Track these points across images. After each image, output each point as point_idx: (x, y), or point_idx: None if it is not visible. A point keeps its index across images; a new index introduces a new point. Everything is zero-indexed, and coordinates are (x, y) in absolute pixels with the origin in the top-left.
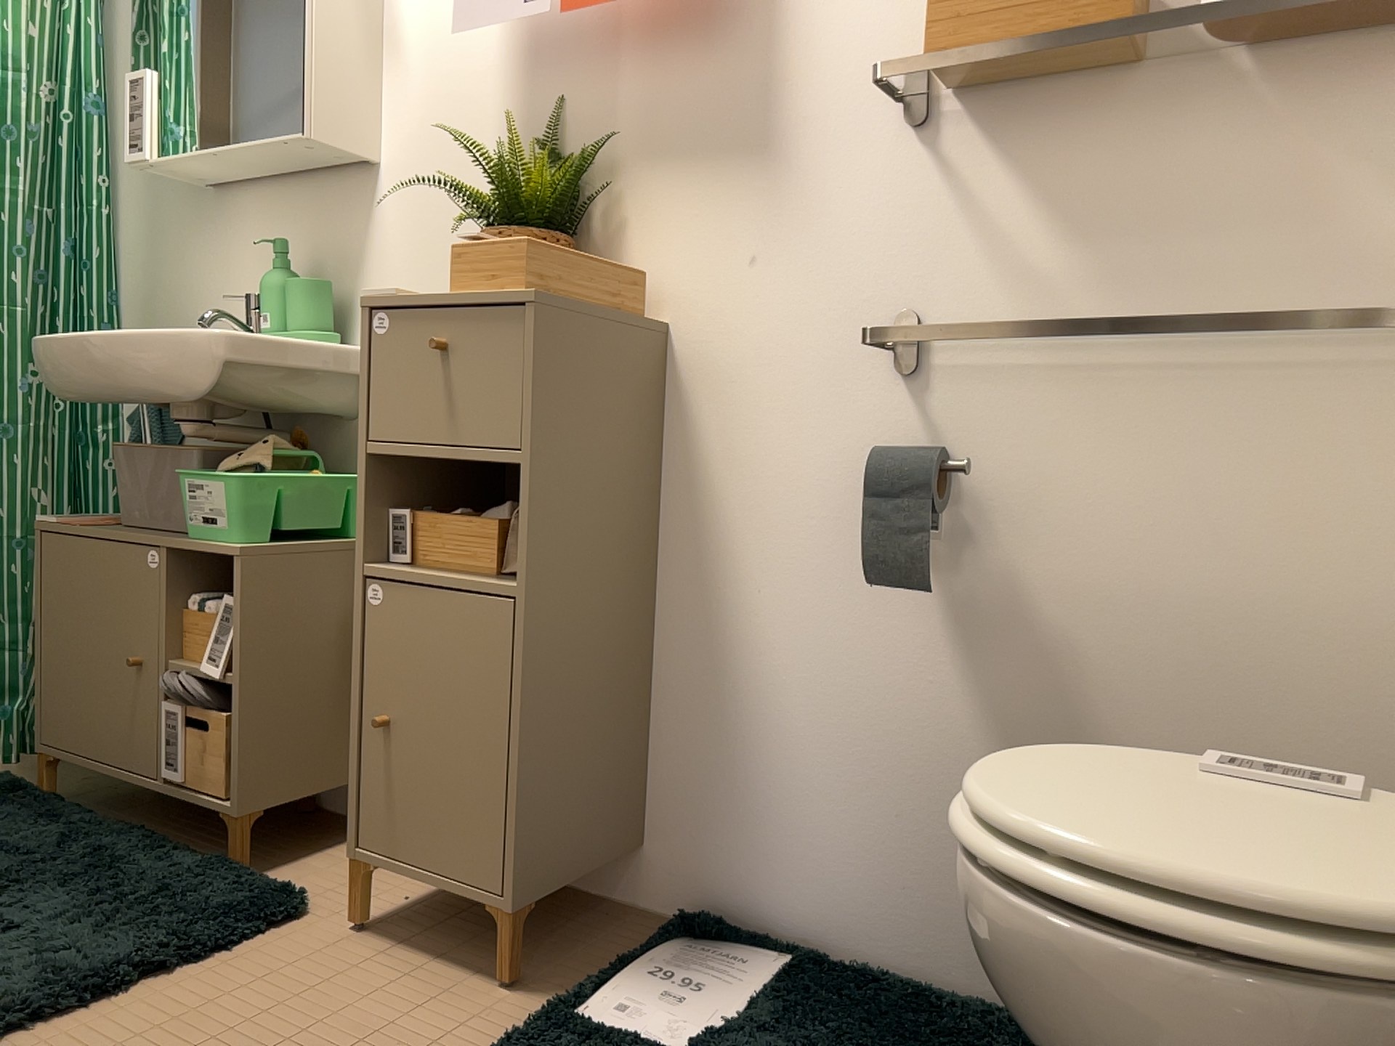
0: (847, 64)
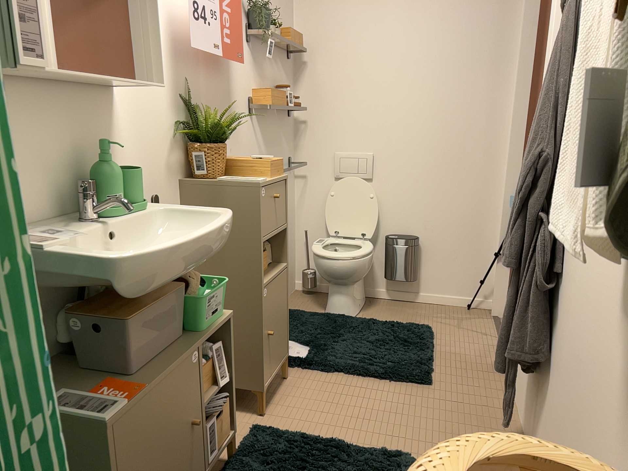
0: (242, 92)
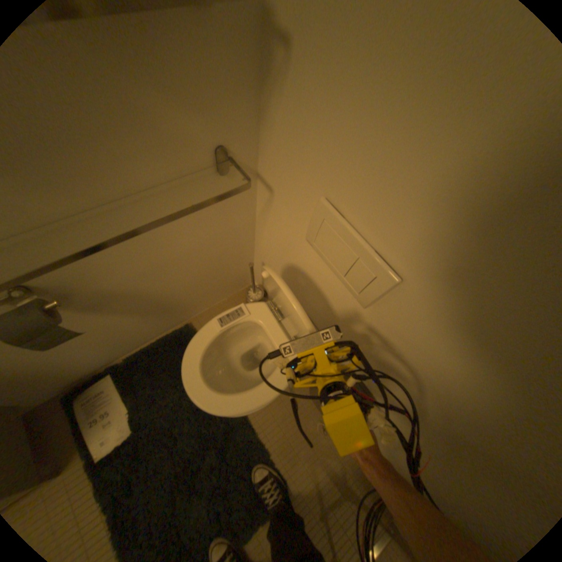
0: None
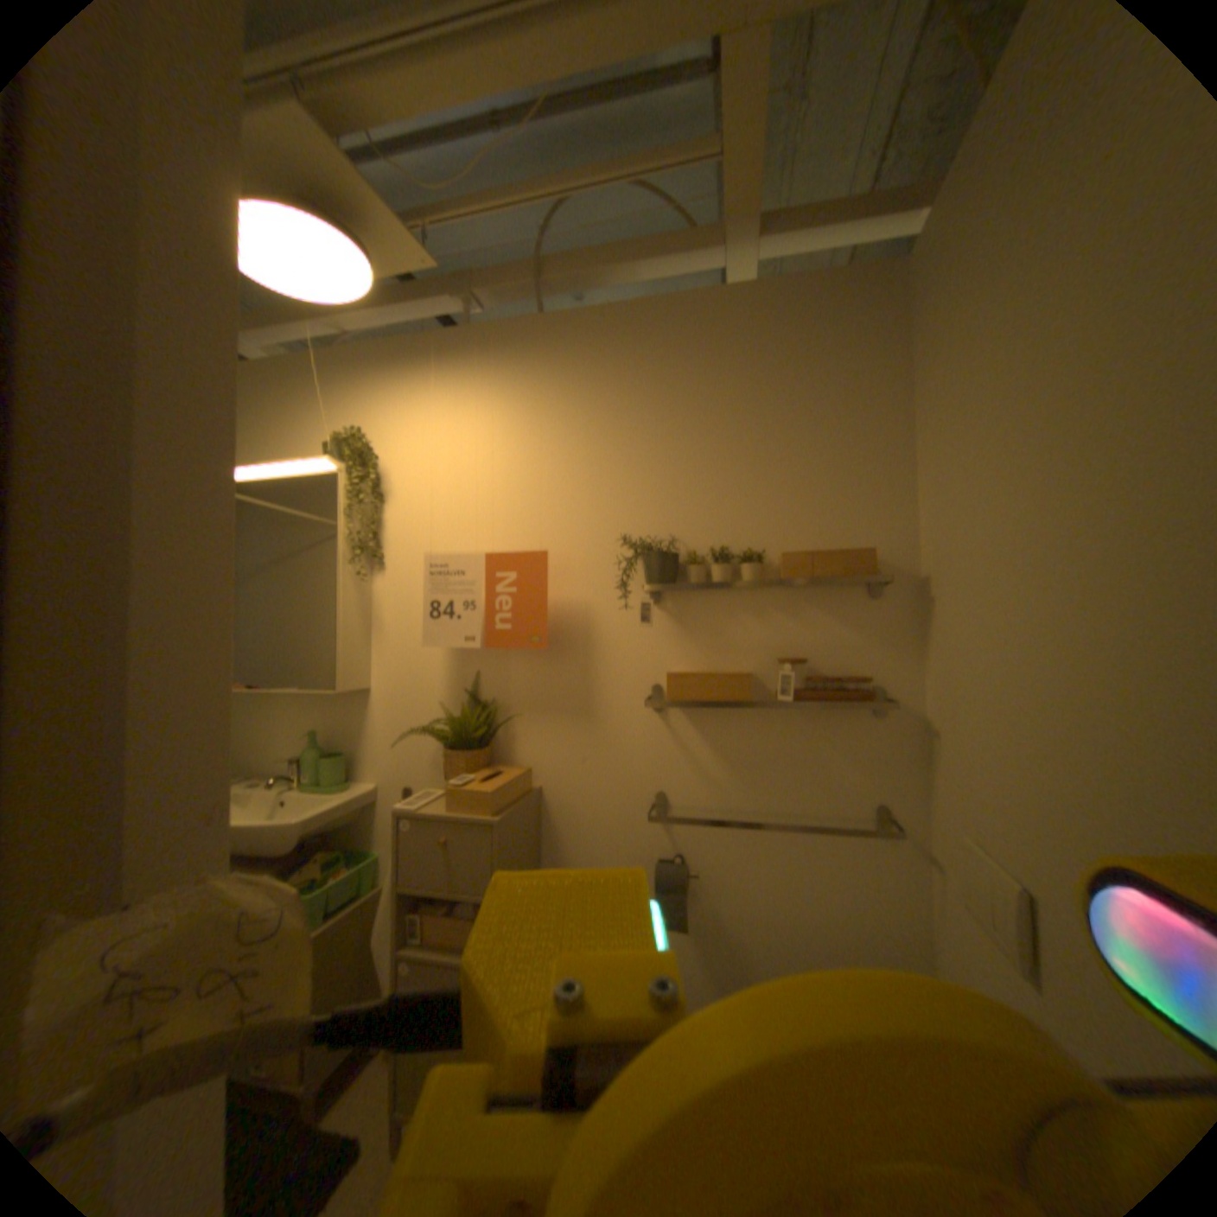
0: (626, 674)
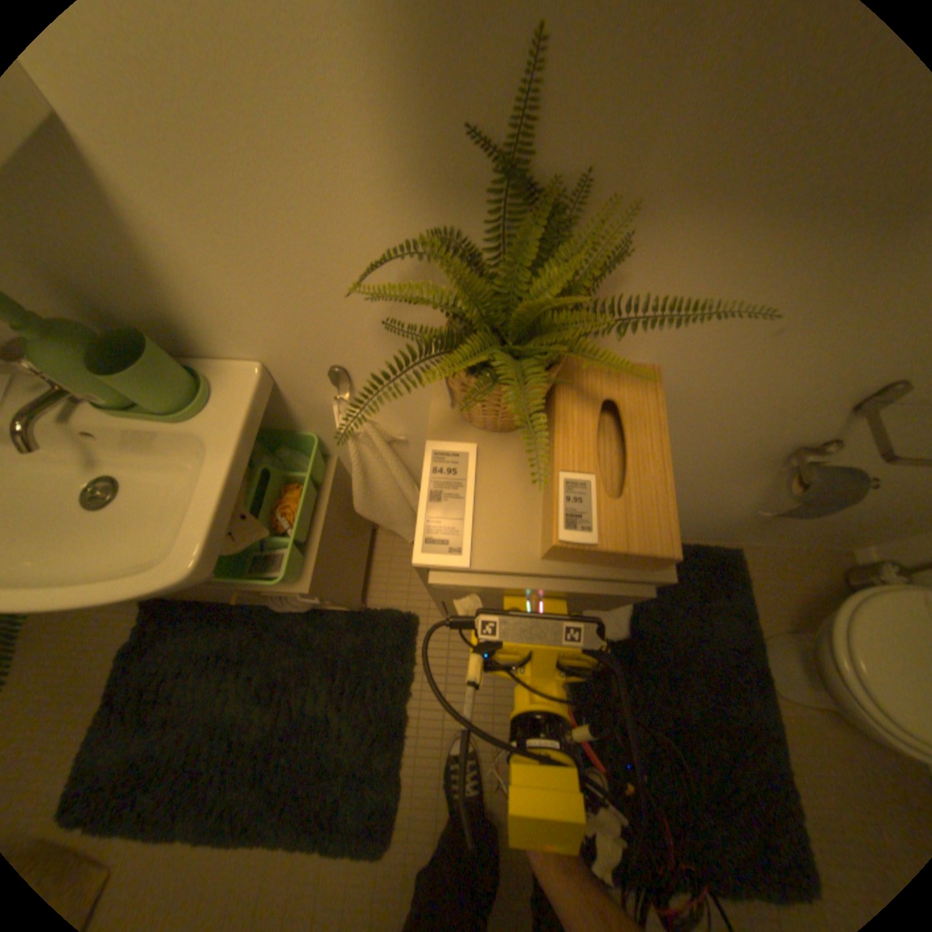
0: None
